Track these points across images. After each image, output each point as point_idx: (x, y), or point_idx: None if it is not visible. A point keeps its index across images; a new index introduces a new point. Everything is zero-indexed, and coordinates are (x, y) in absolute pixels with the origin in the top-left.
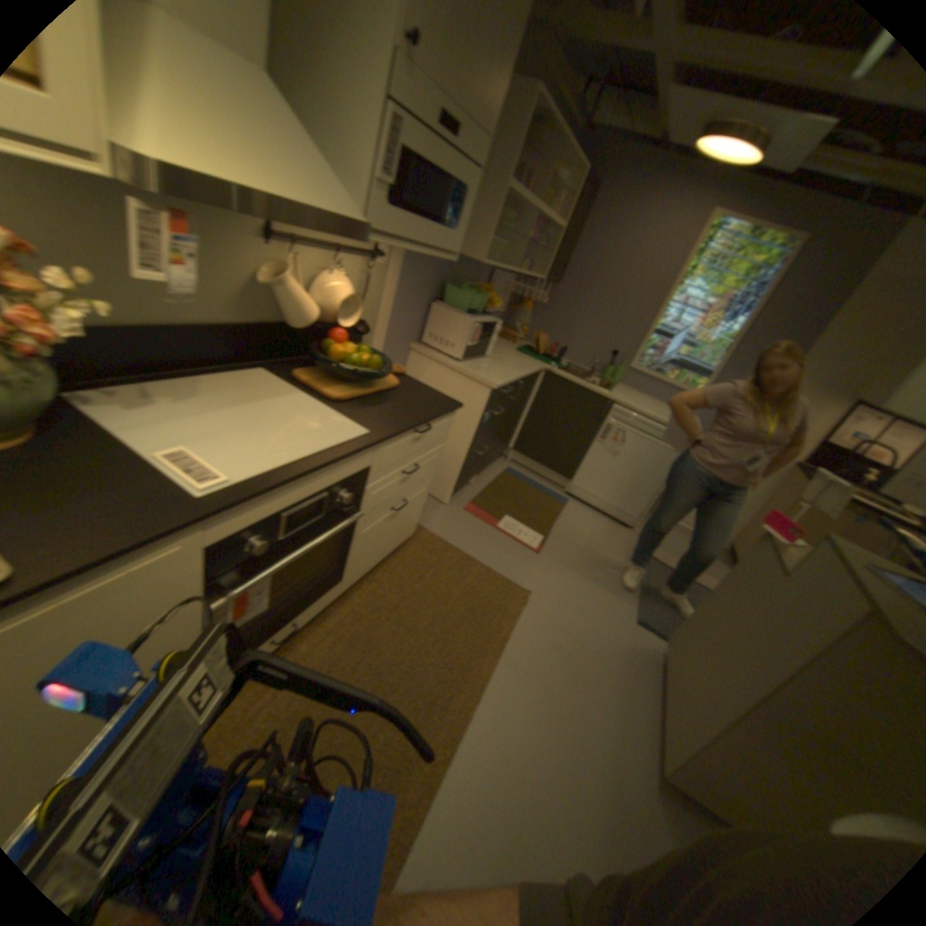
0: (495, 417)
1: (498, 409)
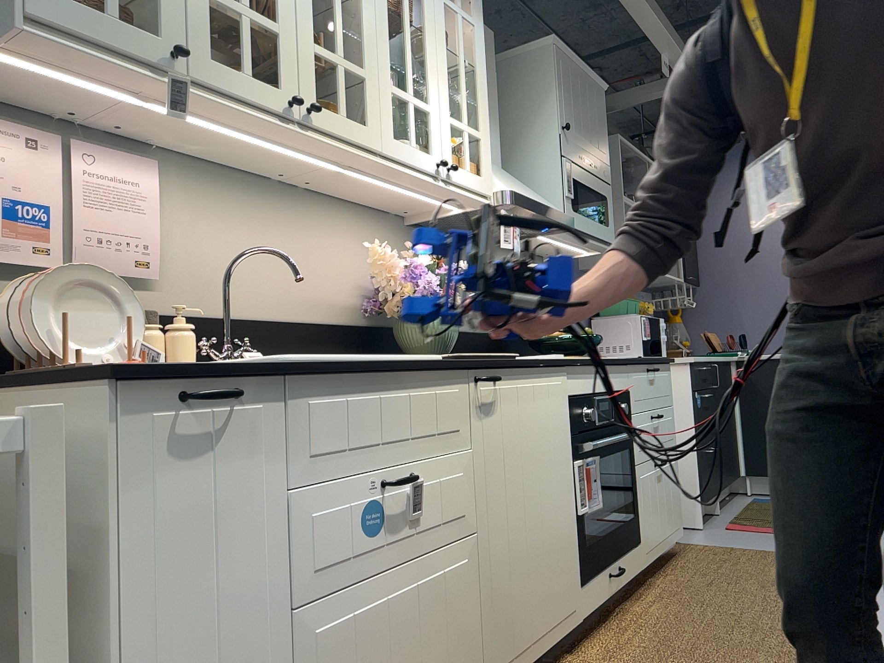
0: (706, 402)
1: (705, 392)
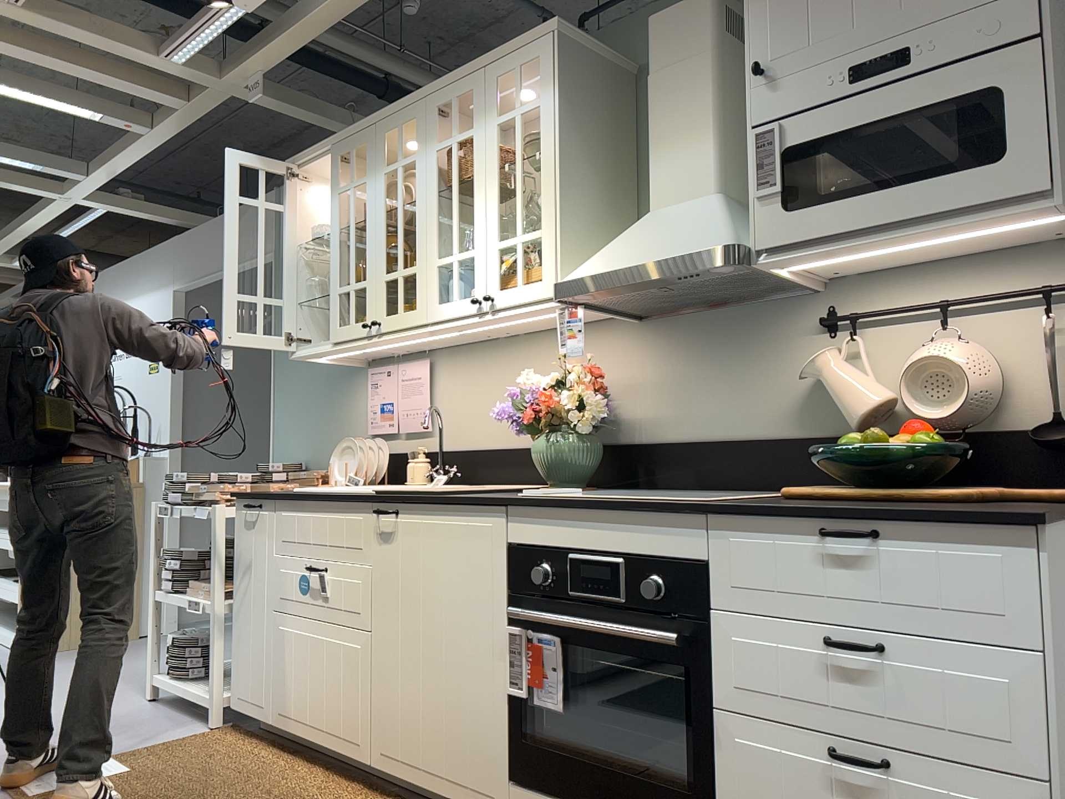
0: None
1: None
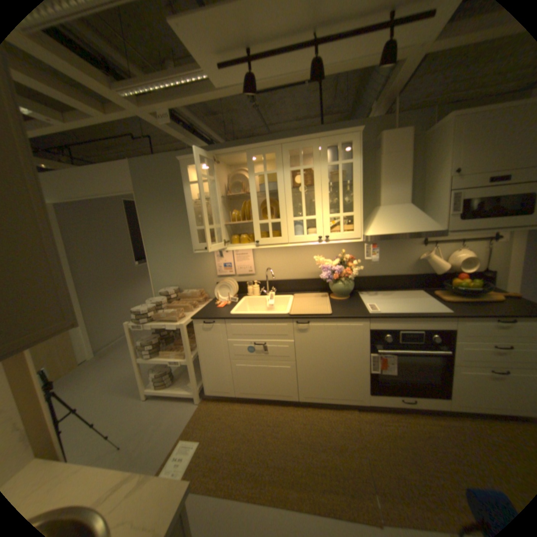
0: None
1: None
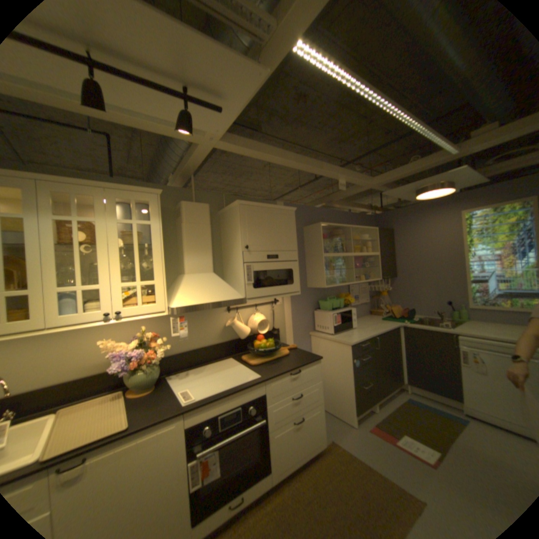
0: (365, 362)
1: (365, 357)
